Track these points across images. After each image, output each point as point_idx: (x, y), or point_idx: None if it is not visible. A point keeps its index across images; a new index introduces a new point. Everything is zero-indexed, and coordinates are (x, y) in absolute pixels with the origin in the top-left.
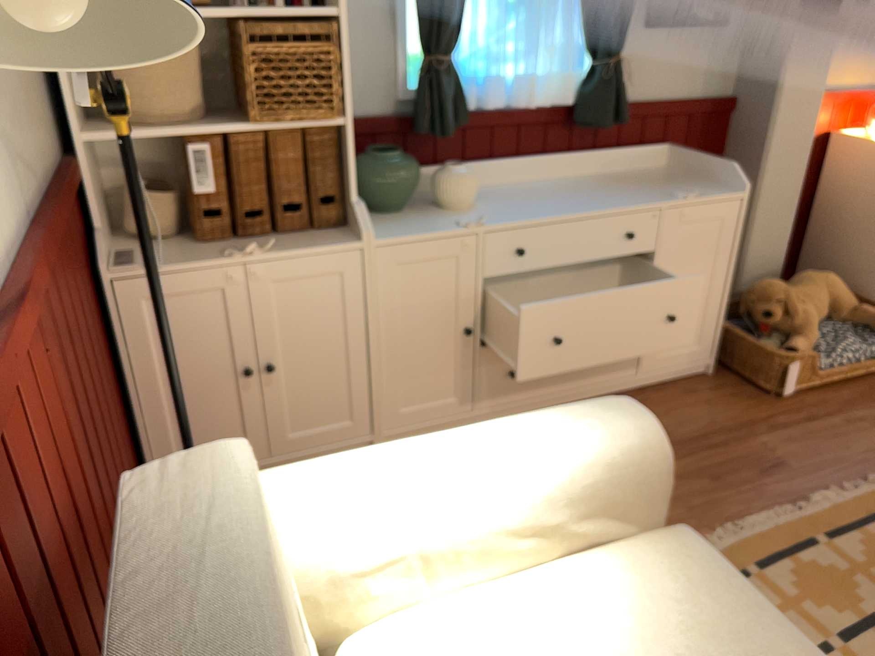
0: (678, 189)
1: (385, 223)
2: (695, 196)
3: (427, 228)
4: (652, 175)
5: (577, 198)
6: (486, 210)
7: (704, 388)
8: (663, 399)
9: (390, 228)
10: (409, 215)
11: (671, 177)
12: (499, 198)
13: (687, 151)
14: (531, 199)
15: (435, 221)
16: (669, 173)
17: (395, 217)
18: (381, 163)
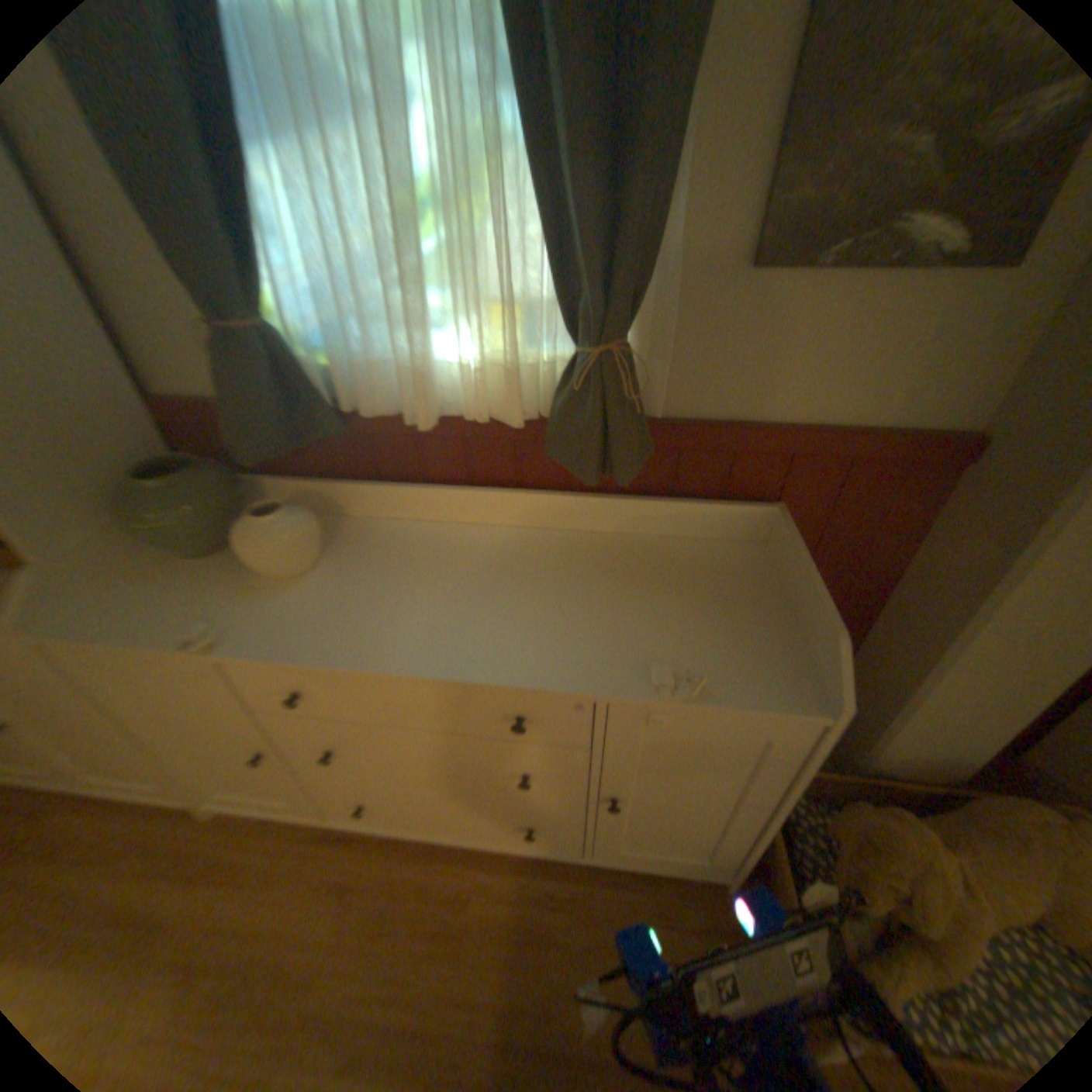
0: (695, 633)
1: (136, 585)
2: (679, 693)
3: (145, 624)
4: (703, 563)
5: (477, 602)
6: (302, 594)
7: (693, 916)
8: (608, 907)
9: (116, 603)
10: (199, 571)
11: (733, 579)
12: (370, 563)
13: (794, 536)
14: (409, 581)
15: (188, 606)
16: (744, 564)
17: (177, 570)
18: (127, 496)
